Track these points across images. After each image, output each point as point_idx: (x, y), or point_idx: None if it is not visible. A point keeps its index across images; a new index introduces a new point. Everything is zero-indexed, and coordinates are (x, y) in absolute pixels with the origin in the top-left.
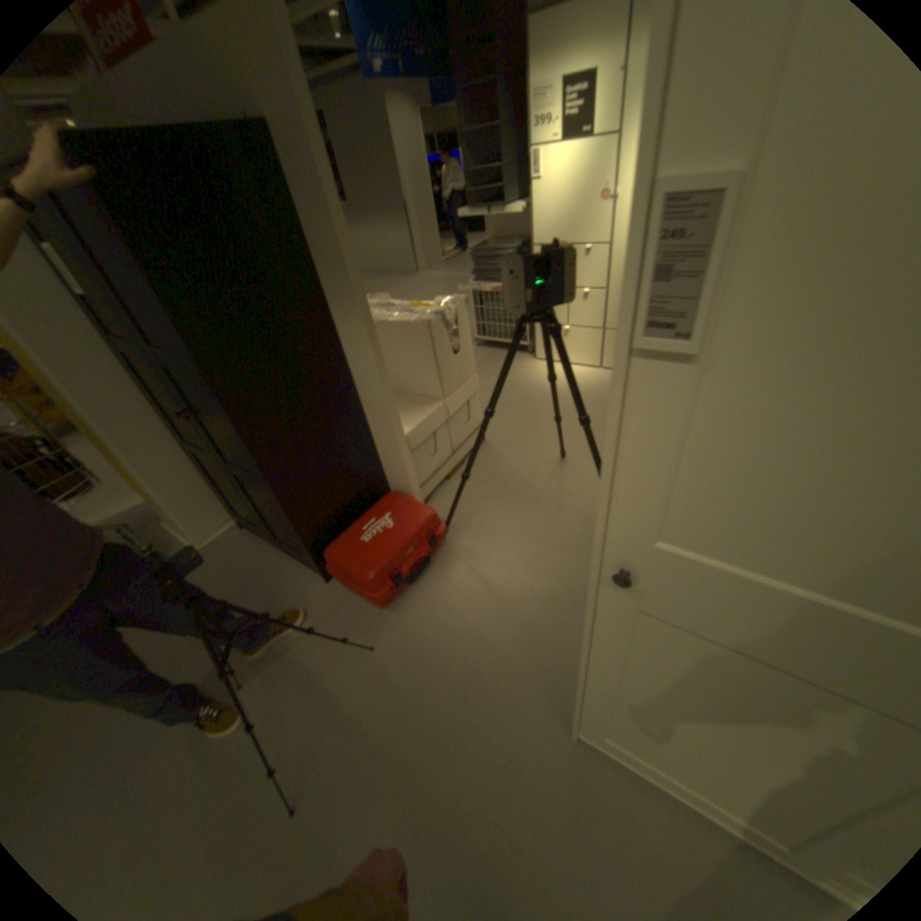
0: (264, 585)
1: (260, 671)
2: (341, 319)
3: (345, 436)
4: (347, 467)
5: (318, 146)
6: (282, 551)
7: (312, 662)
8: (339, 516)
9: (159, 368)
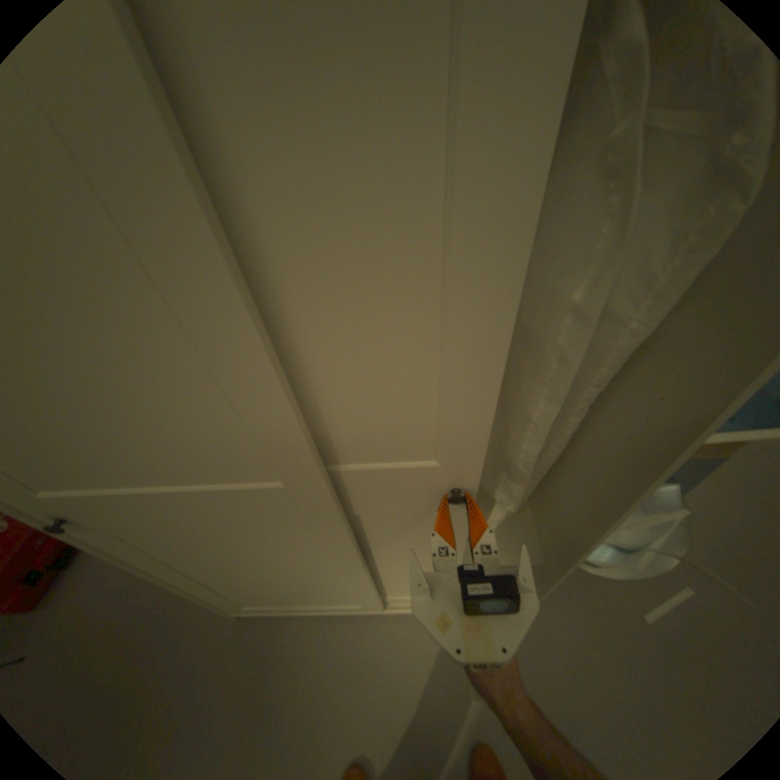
0: None
1: None
2: None
3: None
4: None
5: None
6: None
7: None
8: None
9: None
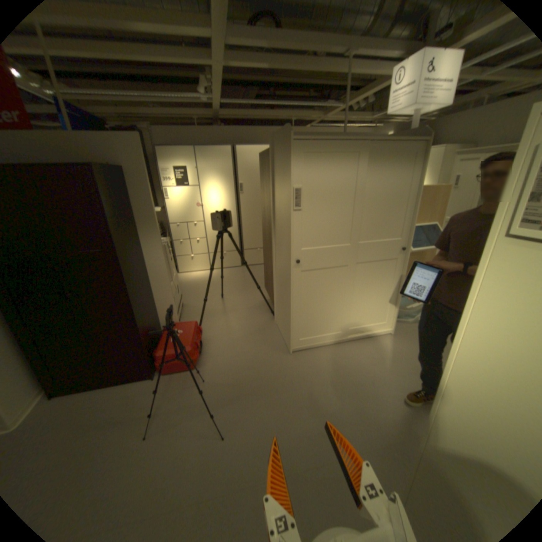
0: (107, 405)
1: (149, 427)
2: (147, 239)
3: (148, 295)
4: (150, 312)
5: (142, 177)
6: (105, 386)
7: (177, 404)
8: (151, 338)
9: (64, 265)
